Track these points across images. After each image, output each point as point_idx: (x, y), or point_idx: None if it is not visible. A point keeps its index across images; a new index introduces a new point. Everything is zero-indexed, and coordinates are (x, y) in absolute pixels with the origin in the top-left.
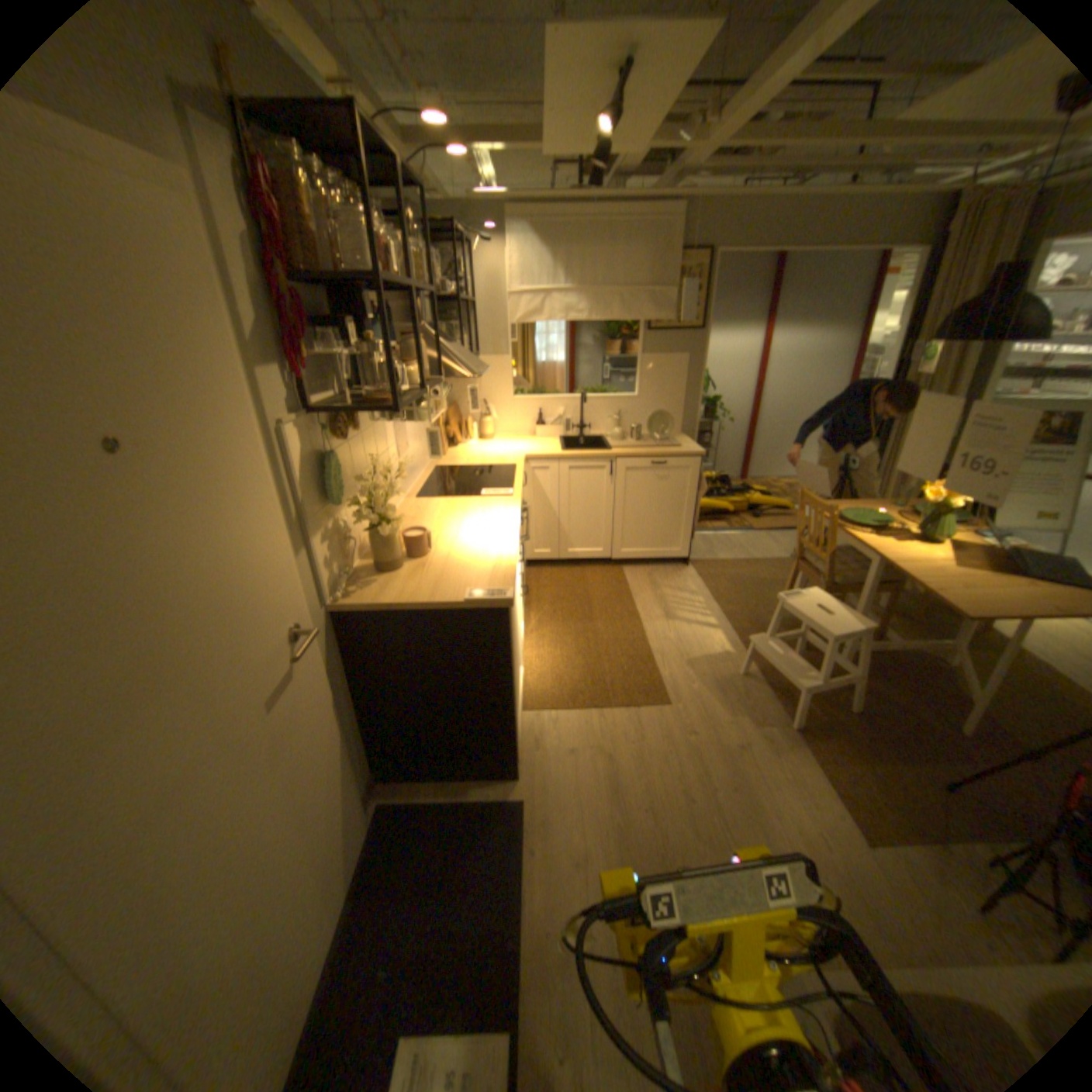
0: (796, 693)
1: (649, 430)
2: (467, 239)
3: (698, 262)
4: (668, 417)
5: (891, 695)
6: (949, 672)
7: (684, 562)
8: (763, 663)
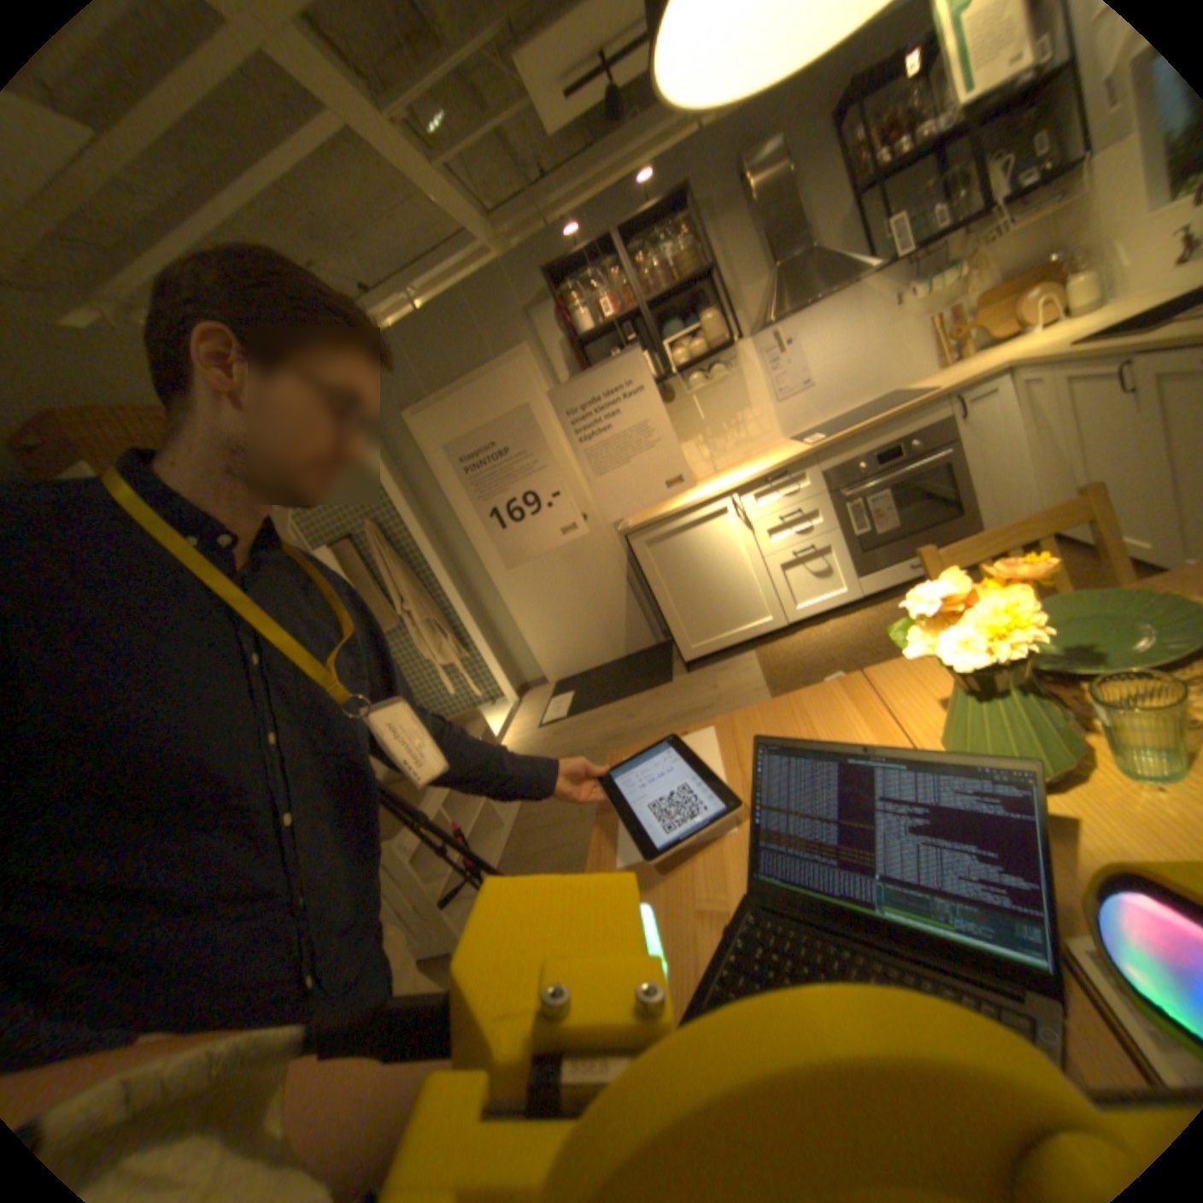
0: None
1: None
2: None
3: None
4: None
5: None
6: None
7: None
8: None
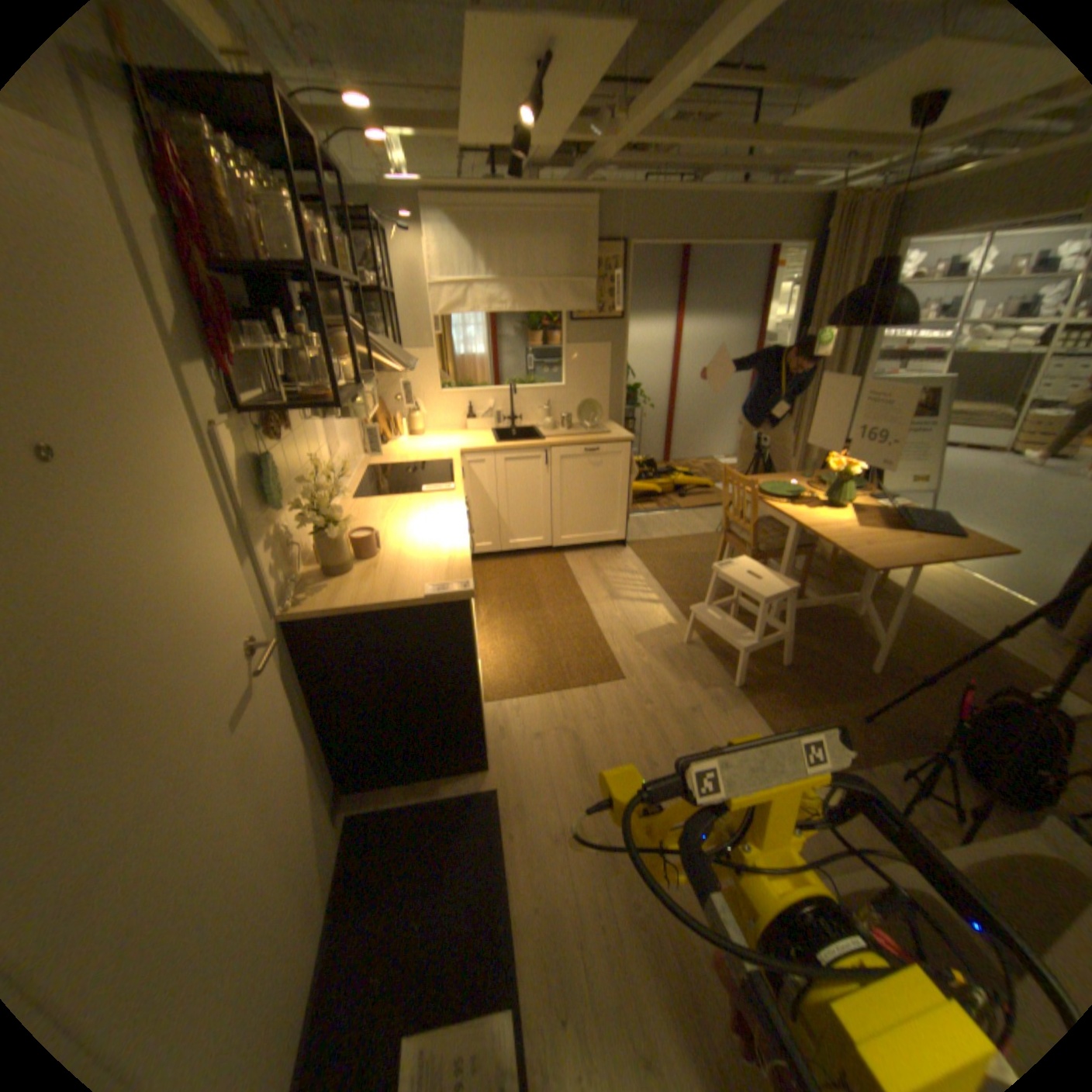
0: (733, 654)
1: (578, 418)
2: (381, 228)
3: (612, 254)
4: (595, 406)
5: (813, 646)
6: (857, 621)
7: (620, 545)
8: (703, 630)
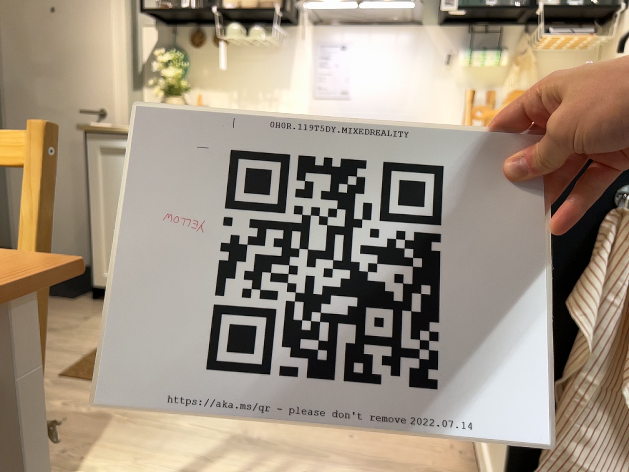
0: None
1: None
2: None
3: None
4: None
5: None
6: None
7: None
8: None
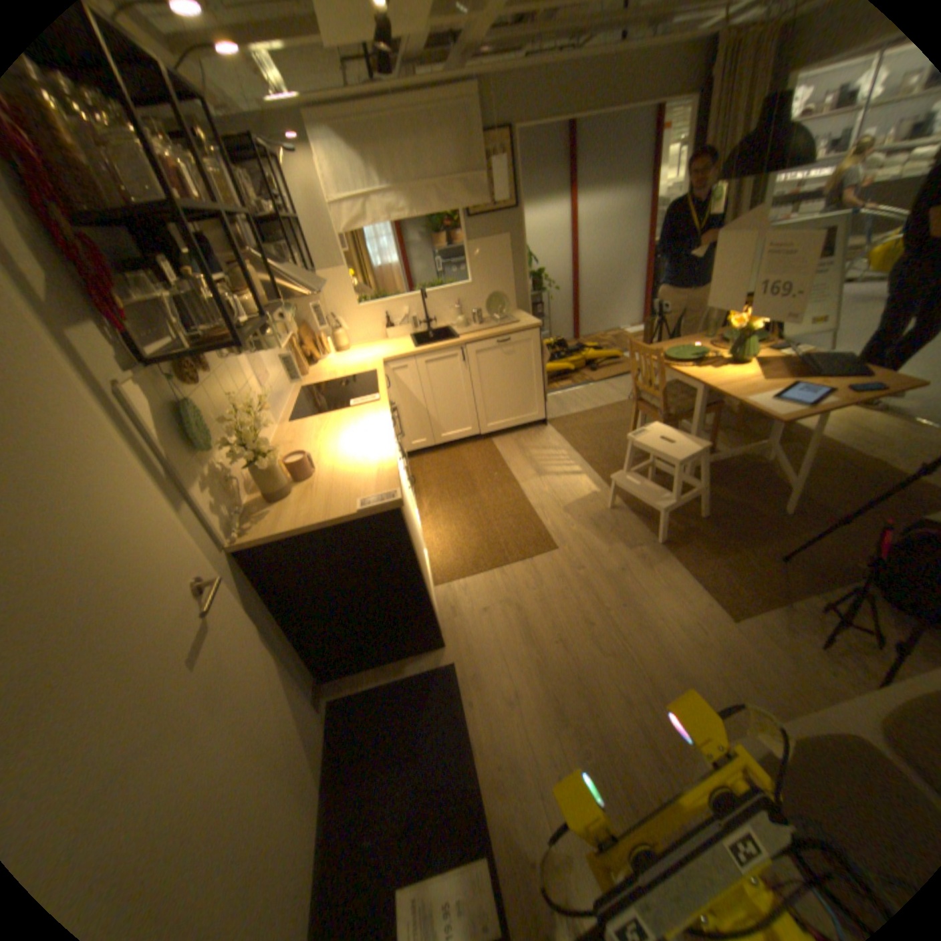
0: (654, 514)
1: (487, 313)
2: (270, 155)
3: (498, 144)
4: (502, 299)
5: (726, 497)
6: (766, 467)
7: (541, 425)
8: (623, 495)
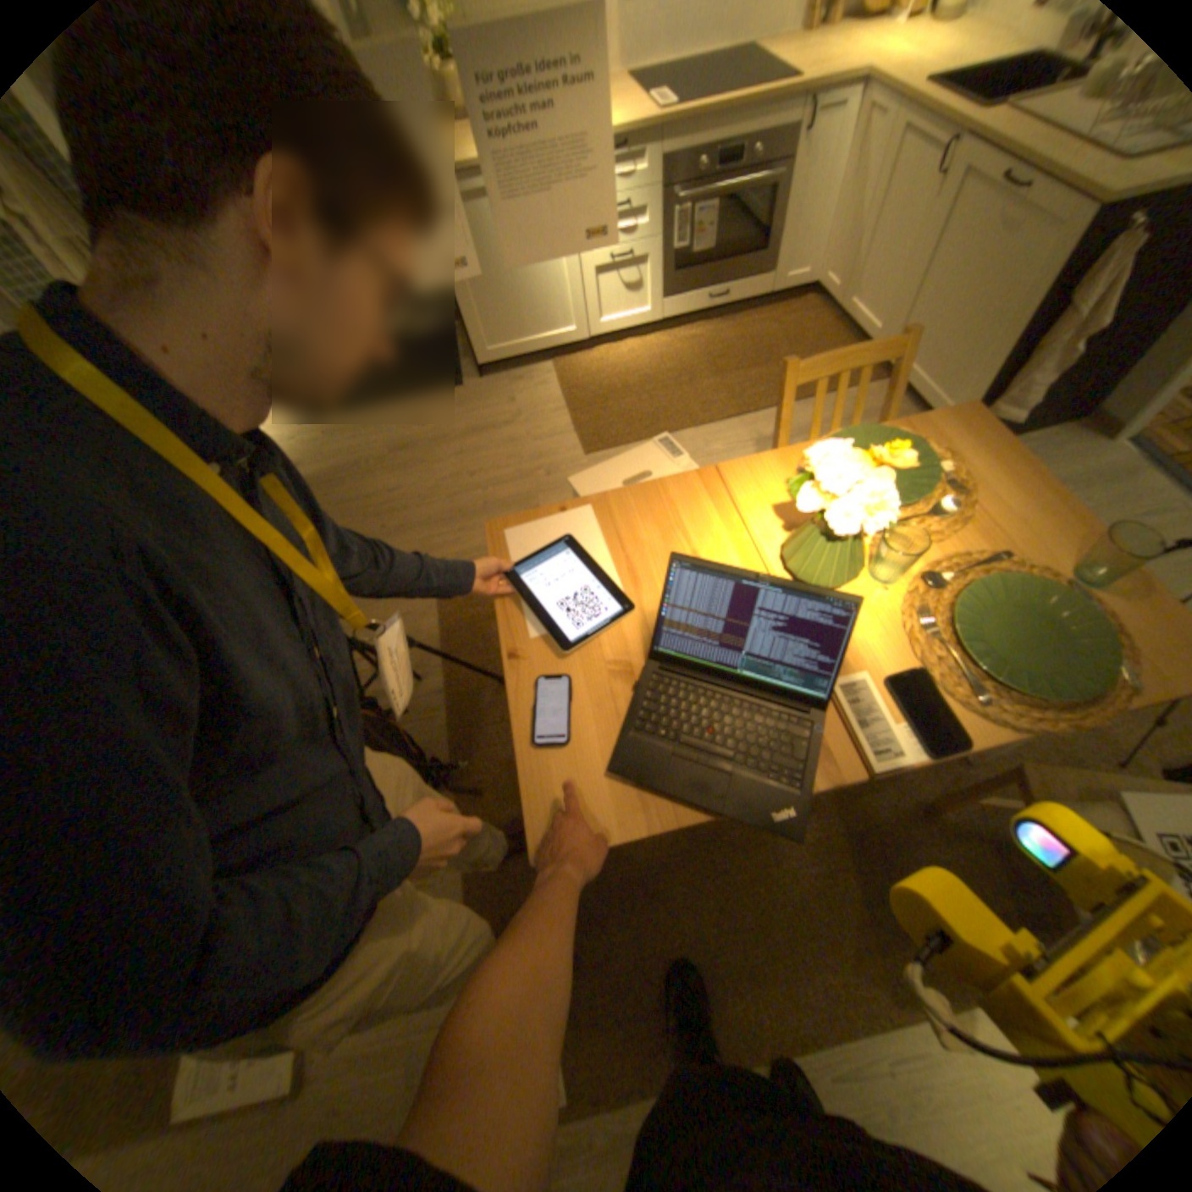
0: None
1: None
2: None
3: None
4: None
5: None
6: None
7: None
8: None
